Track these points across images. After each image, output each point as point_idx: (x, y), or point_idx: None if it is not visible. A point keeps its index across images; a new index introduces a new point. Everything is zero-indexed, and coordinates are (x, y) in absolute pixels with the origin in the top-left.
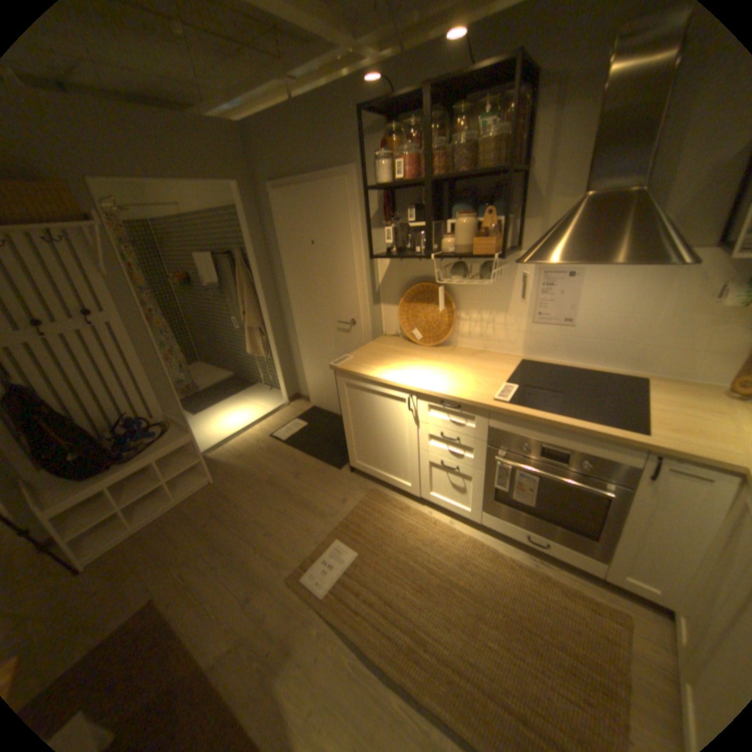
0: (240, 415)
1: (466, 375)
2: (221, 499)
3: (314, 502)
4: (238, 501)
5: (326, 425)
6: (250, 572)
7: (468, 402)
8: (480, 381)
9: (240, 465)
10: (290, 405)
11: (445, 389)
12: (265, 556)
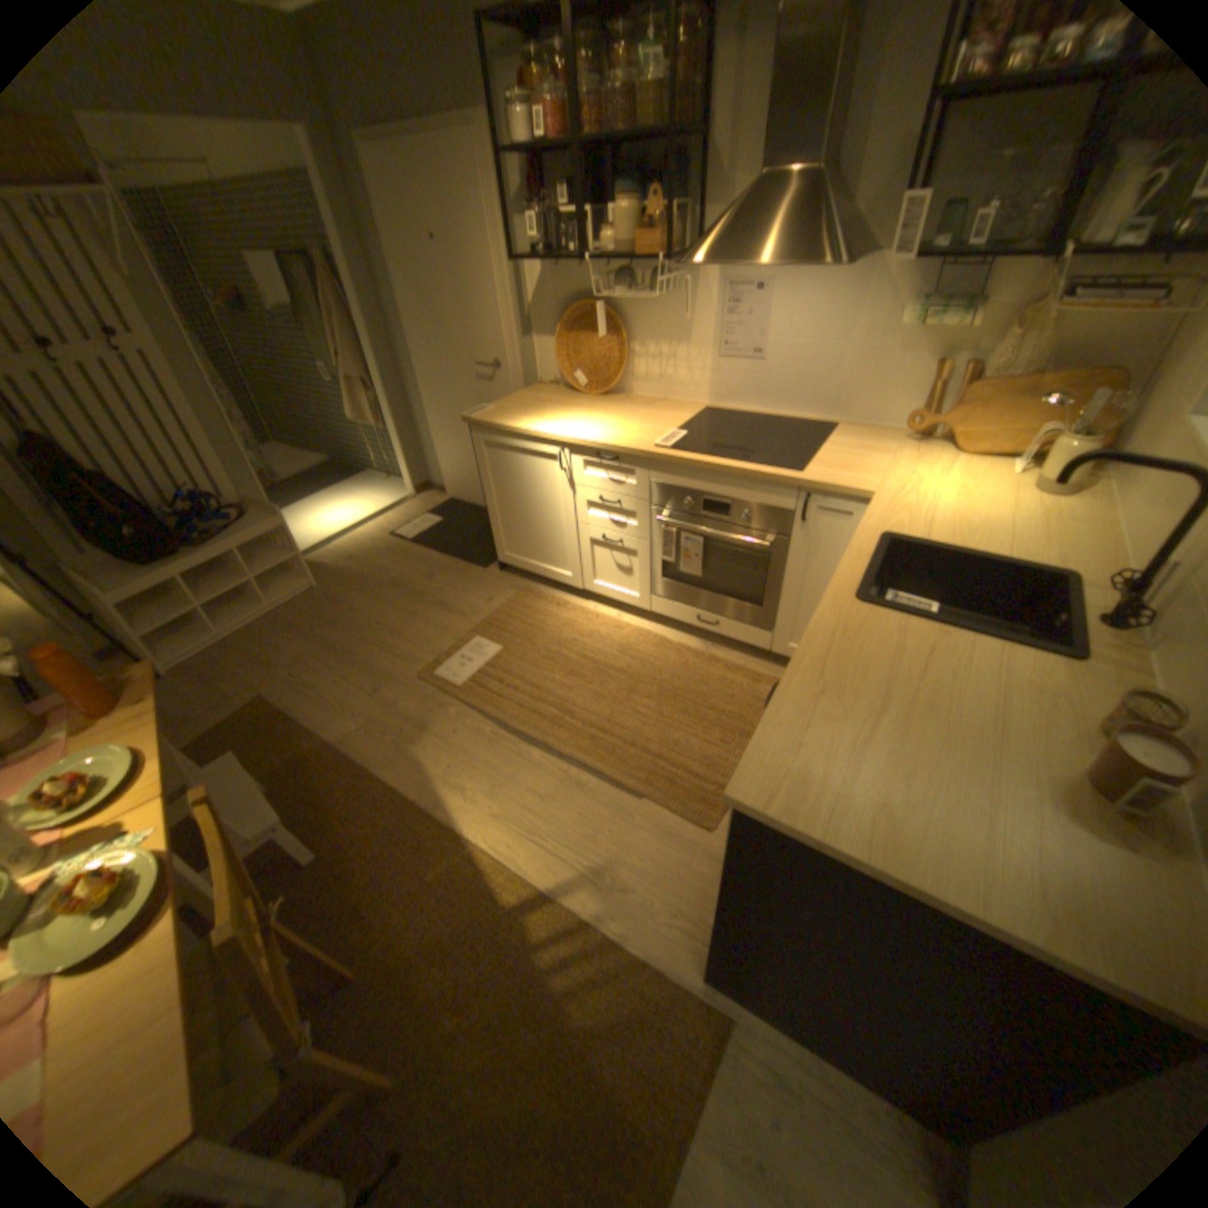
0: (345, 511)
1: (631, 424)
2: (330, 603)
3: (452, 603)
4: (353, 605)
5: (467, 521)
6: (375, 668)
7: (625, 451)
8: (645, 430)
9: (352, 567)
10: (416, 498)
11: (601, 439)
12: (393, 654)
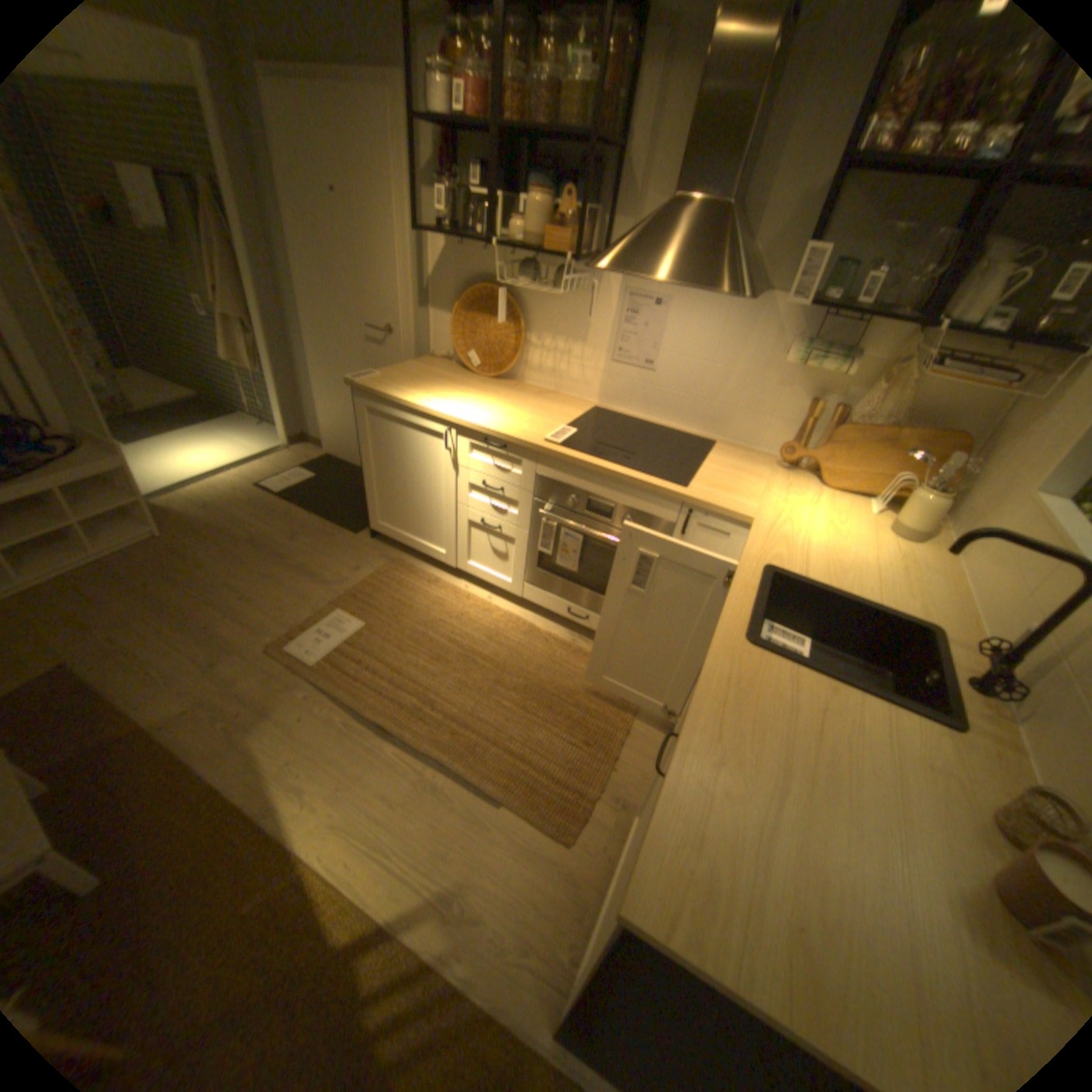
0: (208, 453)
1: (522, 414)
2: (173, 557)
3: (316, 568)
4: (201, 561)
5: (343, 481)
6: (217, 638)
7: (515, 442)
8: (536, 422)
9: (206, 518)
10: (290, 450)
11: (491, 425)
12: (240, 622)
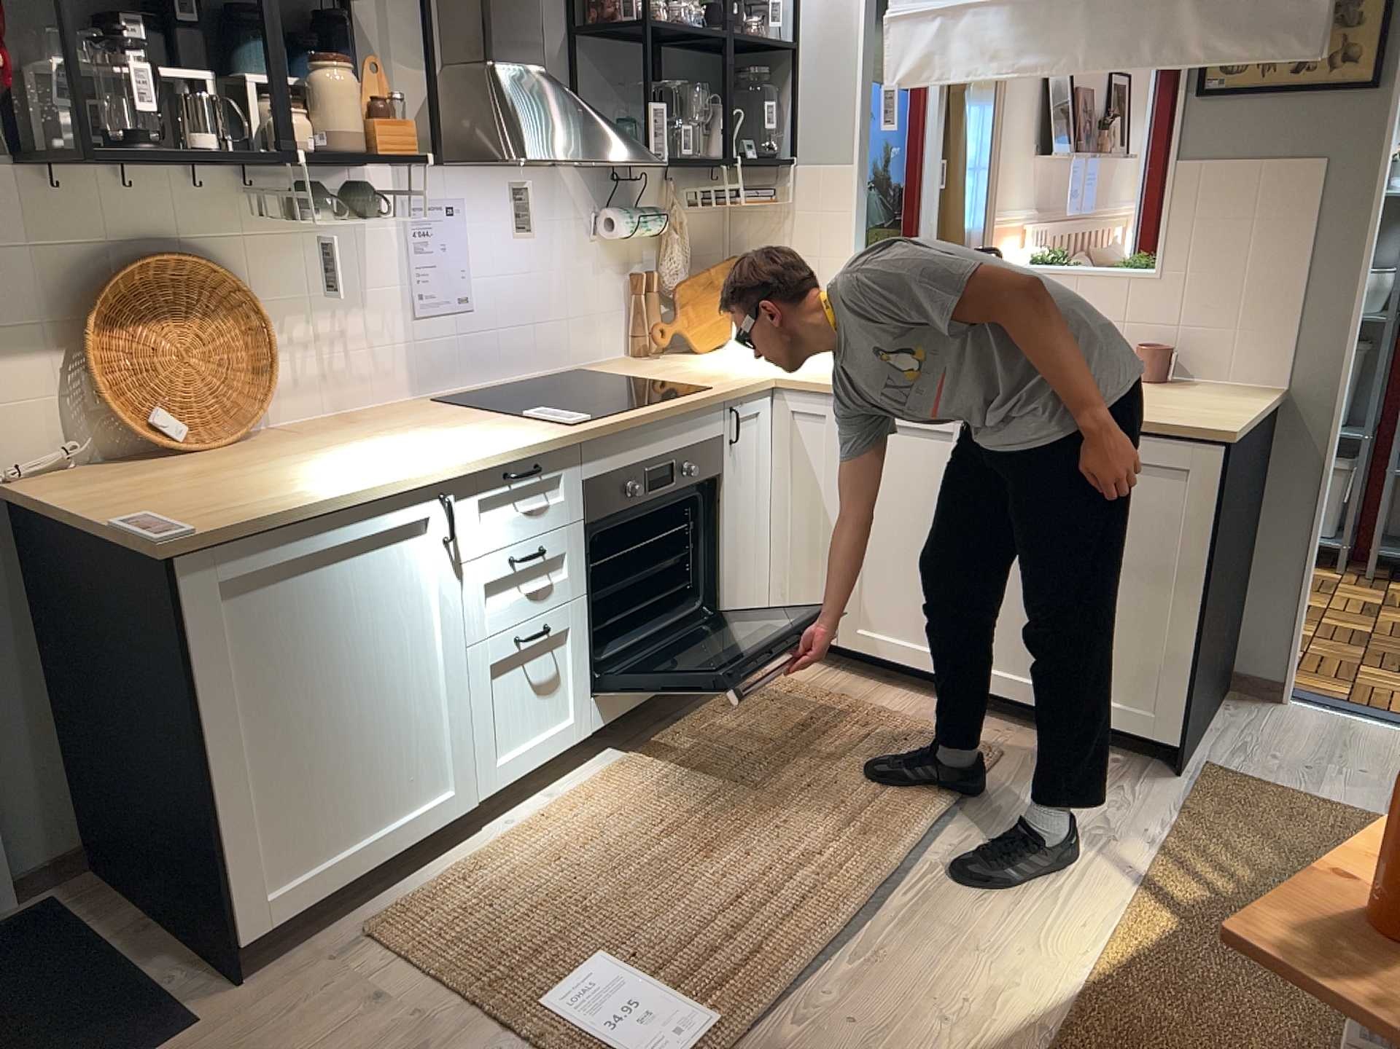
0: None
1: (448, 432)
2: None
3: None
4: None
5: None
6: None
7: (555, 444)
8: (489, 427)
9: None
10: None
11: (499, 446)
12: None
